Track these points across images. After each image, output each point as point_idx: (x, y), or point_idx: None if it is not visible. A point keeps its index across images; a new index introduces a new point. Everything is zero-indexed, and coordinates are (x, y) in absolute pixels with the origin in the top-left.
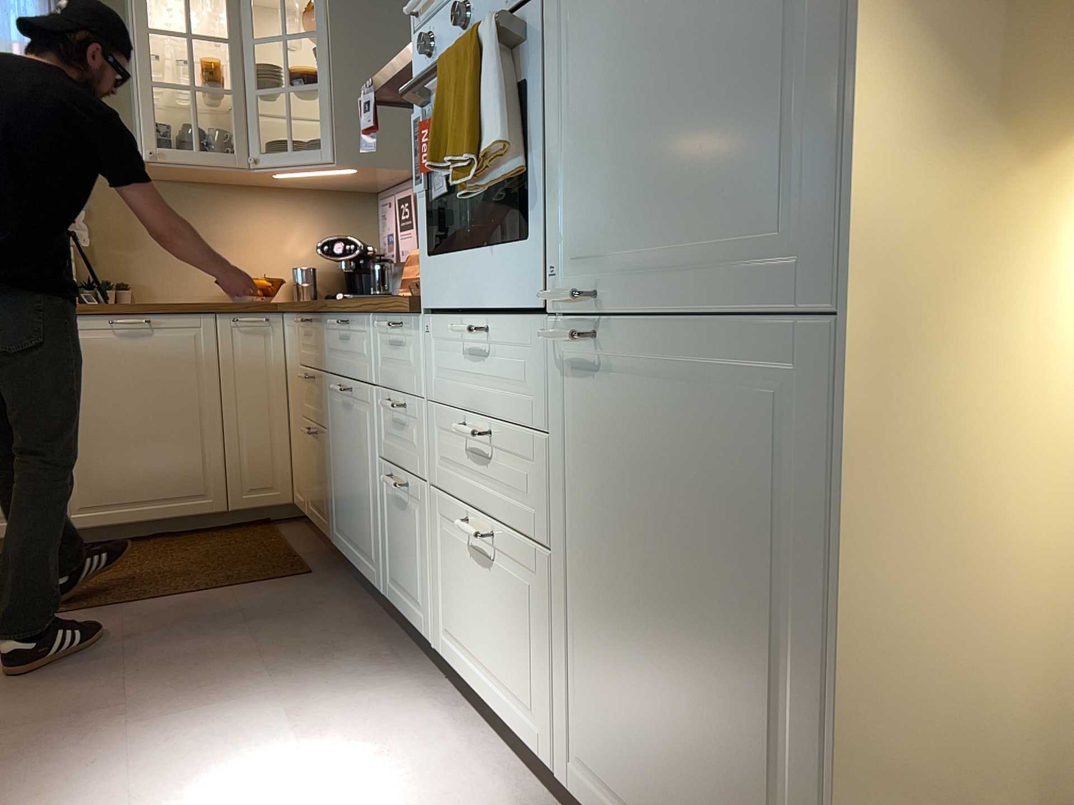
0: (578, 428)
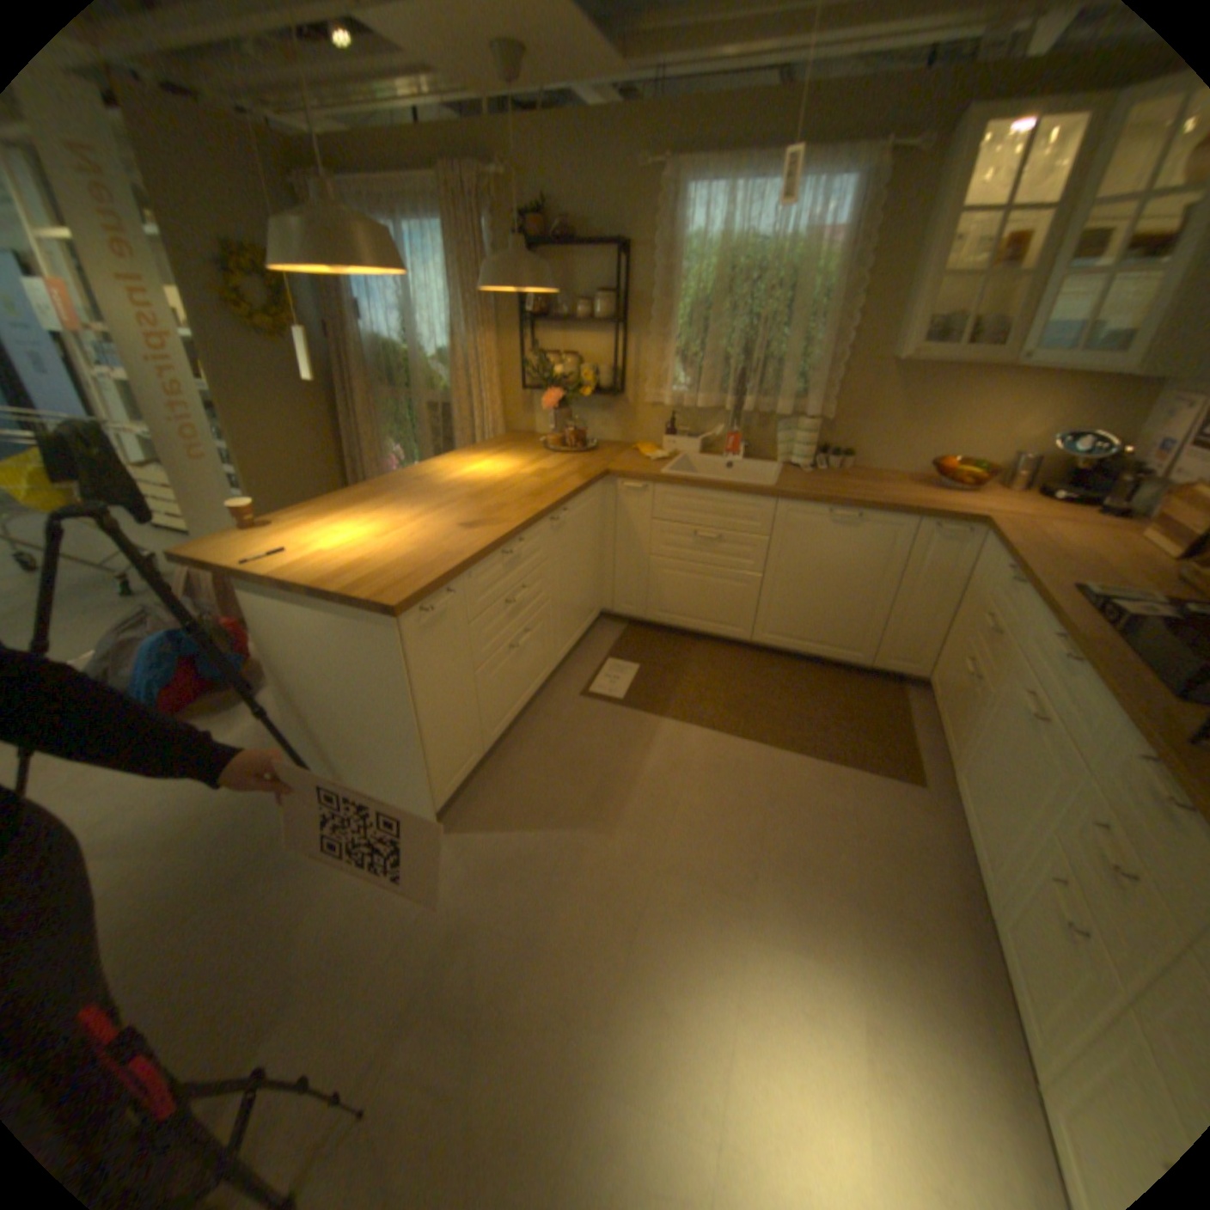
0: None
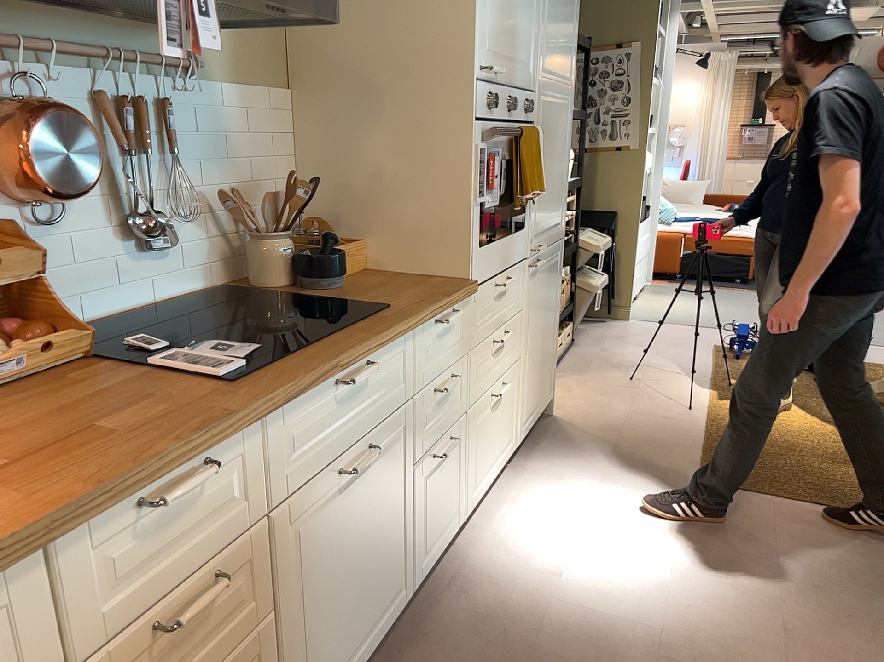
0: (530, 297)
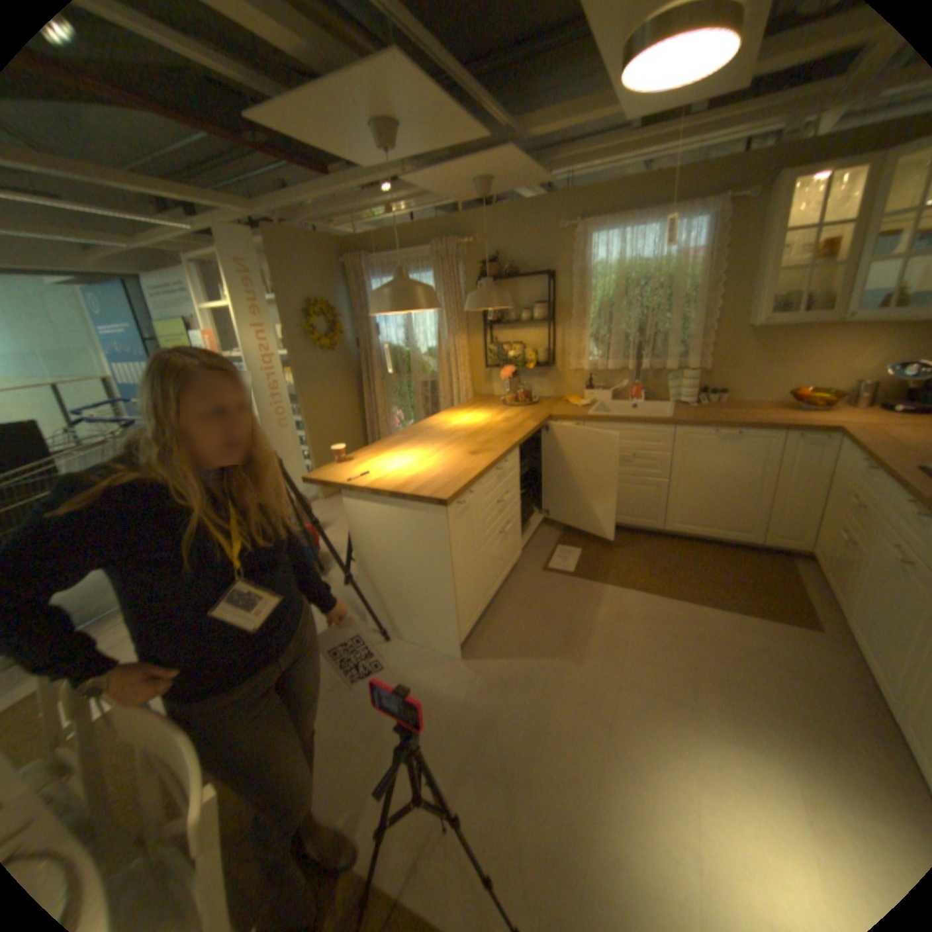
0: None
